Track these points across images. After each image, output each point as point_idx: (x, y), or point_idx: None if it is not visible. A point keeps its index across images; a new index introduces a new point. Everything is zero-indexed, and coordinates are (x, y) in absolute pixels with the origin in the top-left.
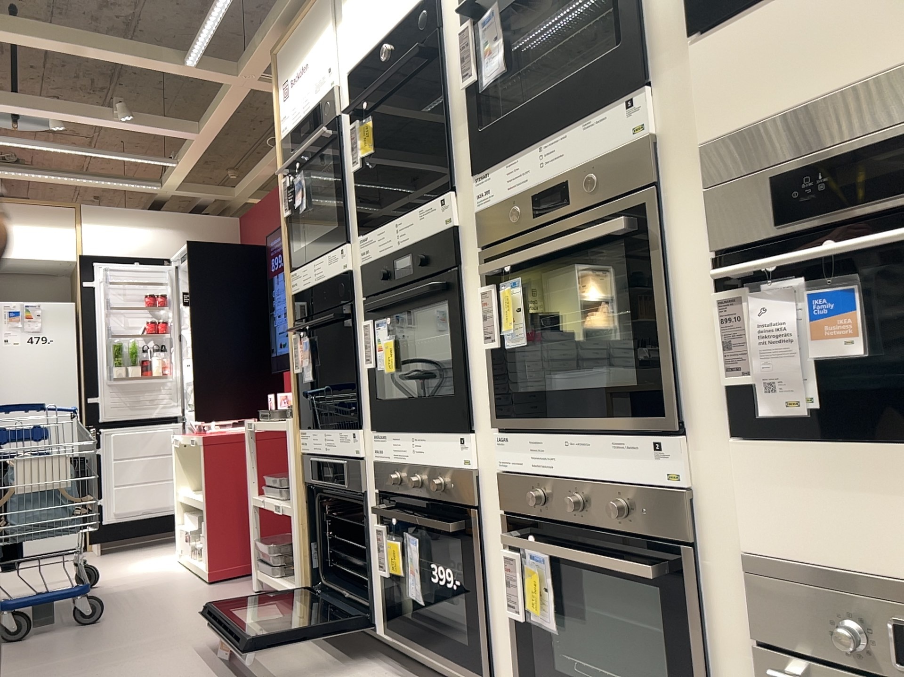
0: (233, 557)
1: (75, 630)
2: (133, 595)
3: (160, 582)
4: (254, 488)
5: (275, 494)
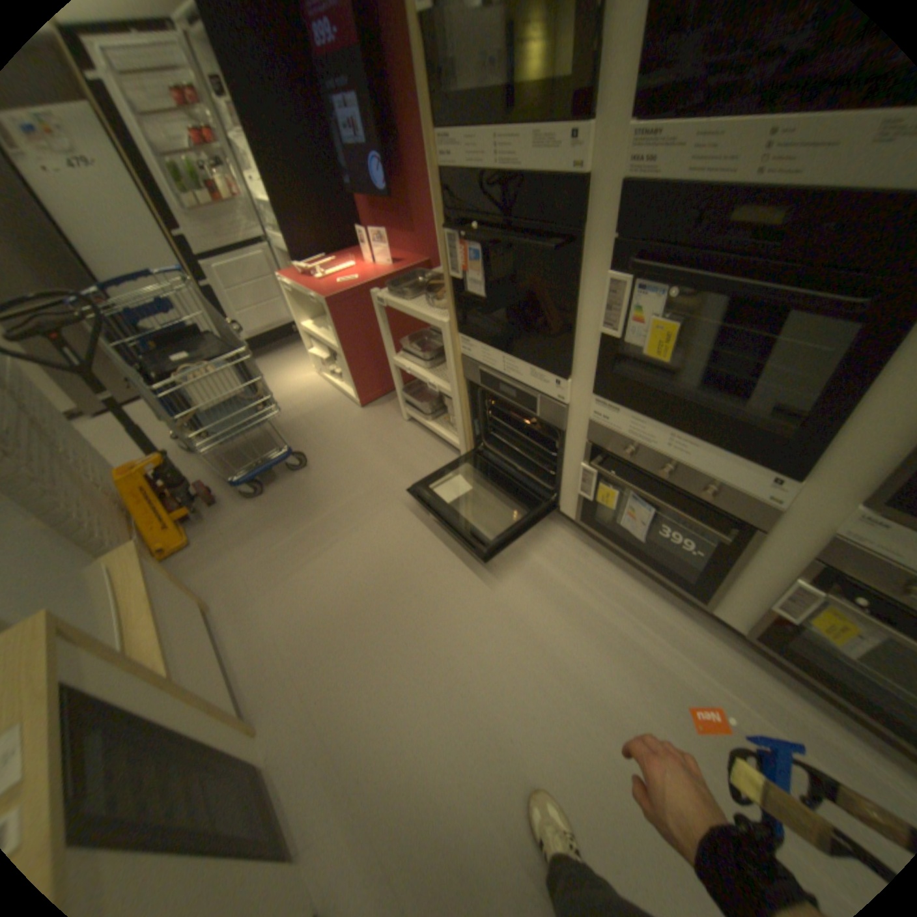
0: (373, 388)
1: (294, 479)
2: (310, 426)
3: (321, 407)
4: (392, 353)
5: (413, 359)
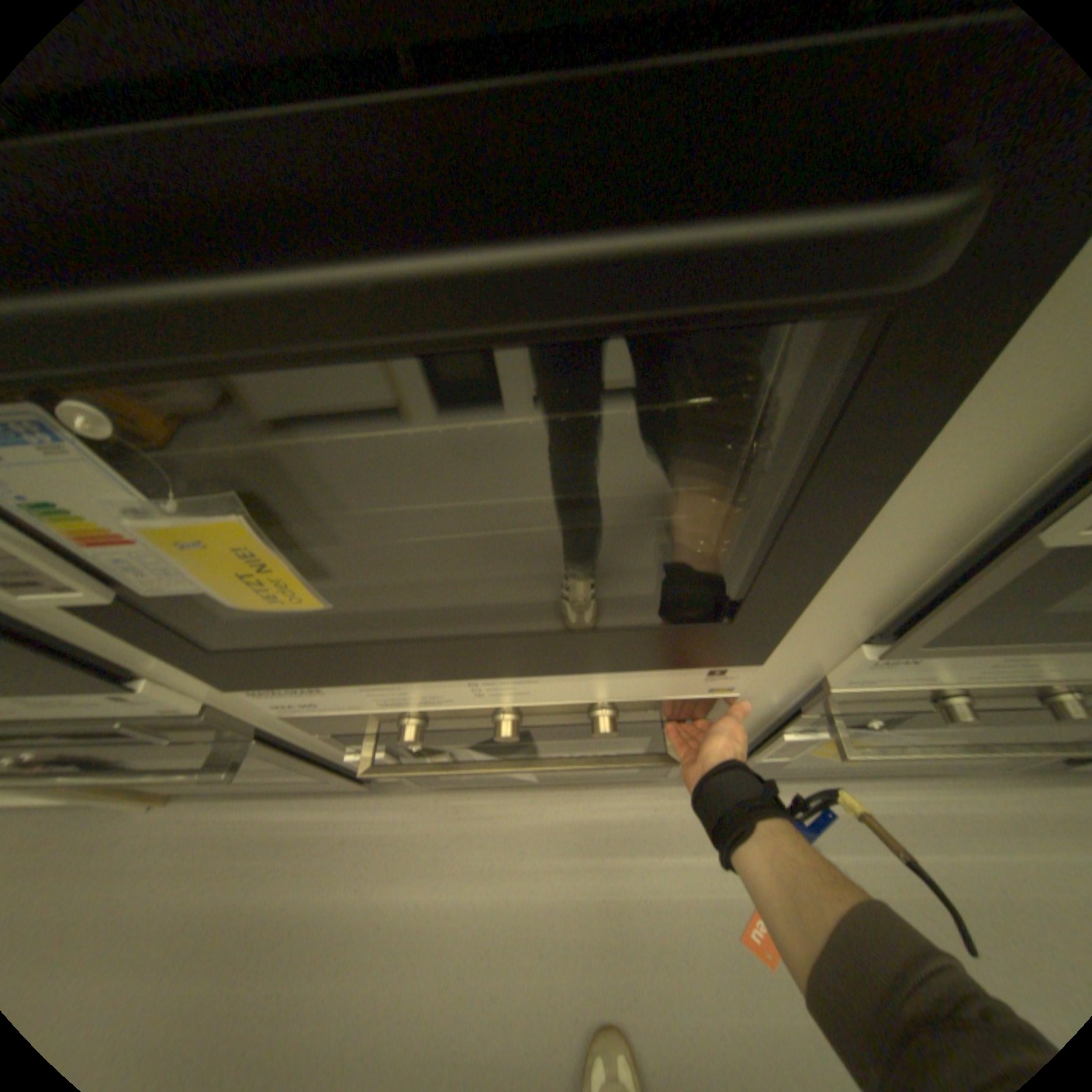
0: None
1: None
2: None
3: None
4: None
5: None
